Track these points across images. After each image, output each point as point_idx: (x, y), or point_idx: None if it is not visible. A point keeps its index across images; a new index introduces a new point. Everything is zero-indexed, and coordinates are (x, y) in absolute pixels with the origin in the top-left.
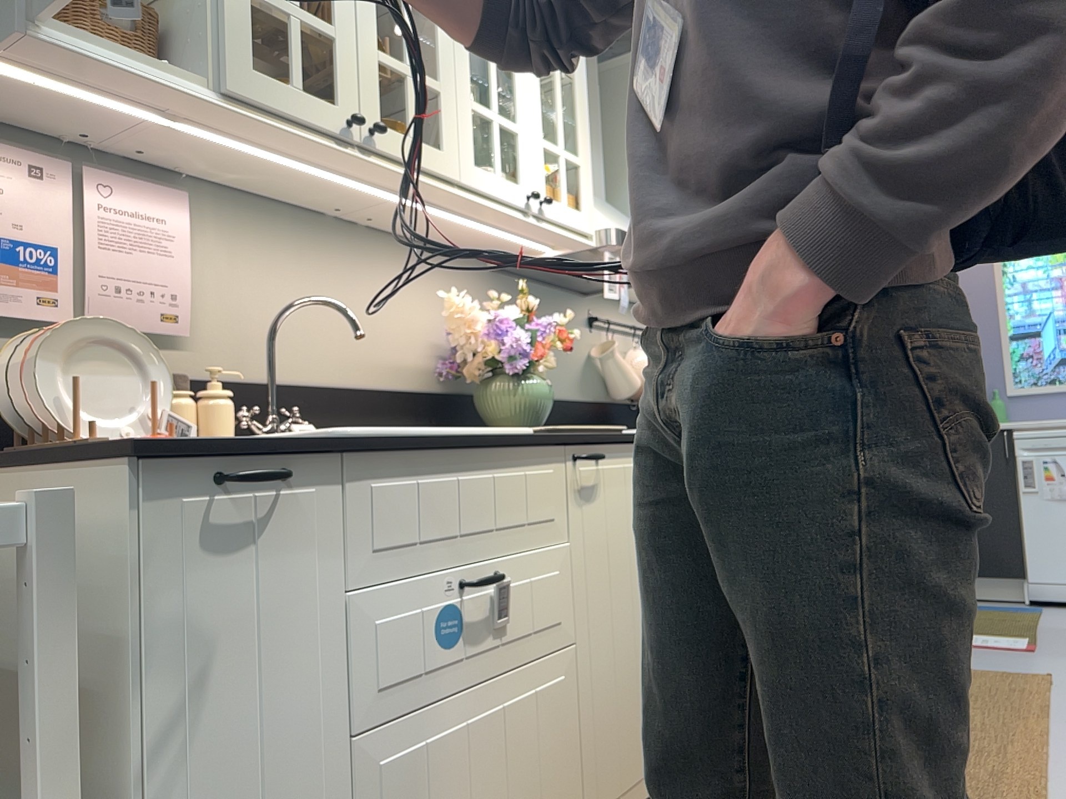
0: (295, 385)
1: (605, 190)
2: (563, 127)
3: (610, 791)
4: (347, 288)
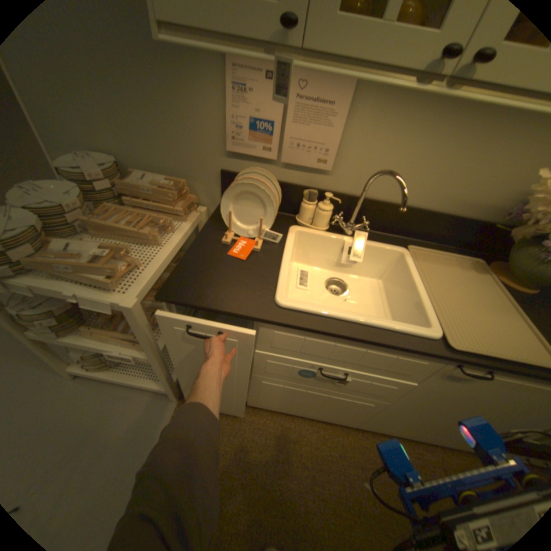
0: (385, 202)
1: None
2: None
3: (384, 430)
4: (465, 145)
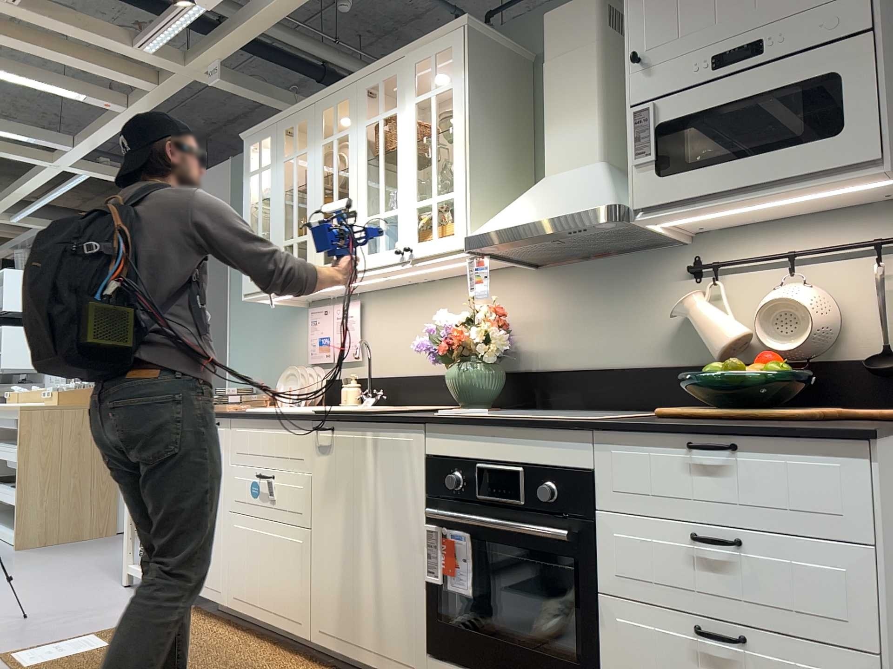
0: (399, 377)
1: (603, 148)
2: (436, 179)
3: (327, 626)
4: (427, 319)
